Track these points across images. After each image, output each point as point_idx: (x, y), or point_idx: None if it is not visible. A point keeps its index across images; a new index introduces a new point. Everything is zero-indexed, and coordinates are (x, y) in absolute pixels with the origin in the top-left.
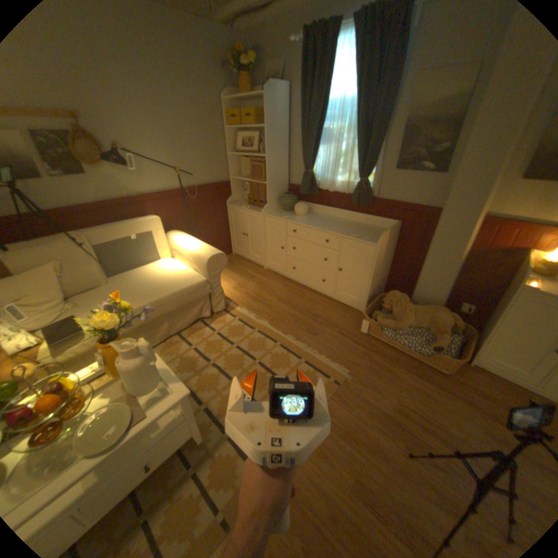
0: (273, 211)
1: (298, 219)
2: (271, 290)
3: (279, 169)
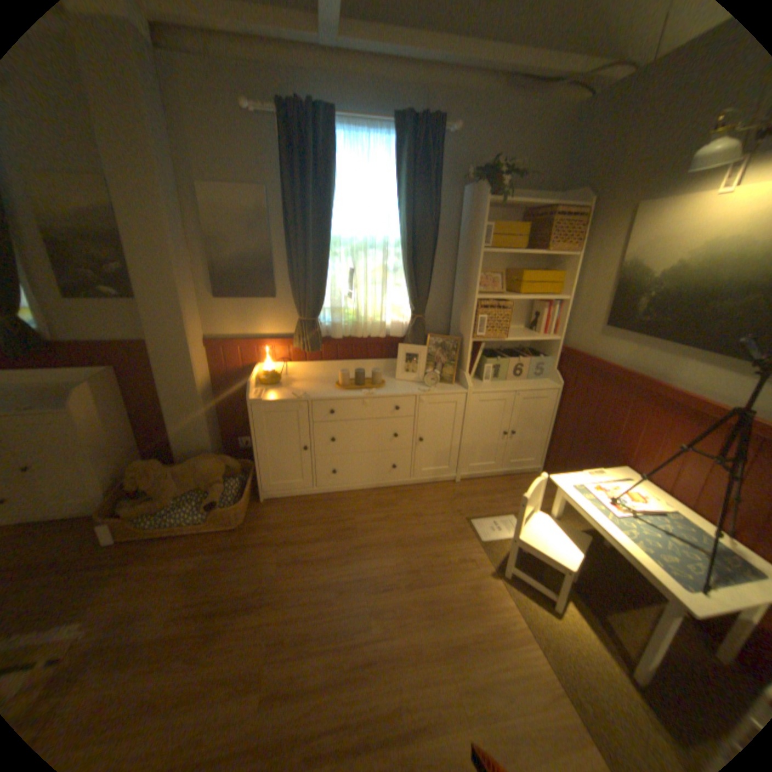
0: None
1: None
2: None
3: None
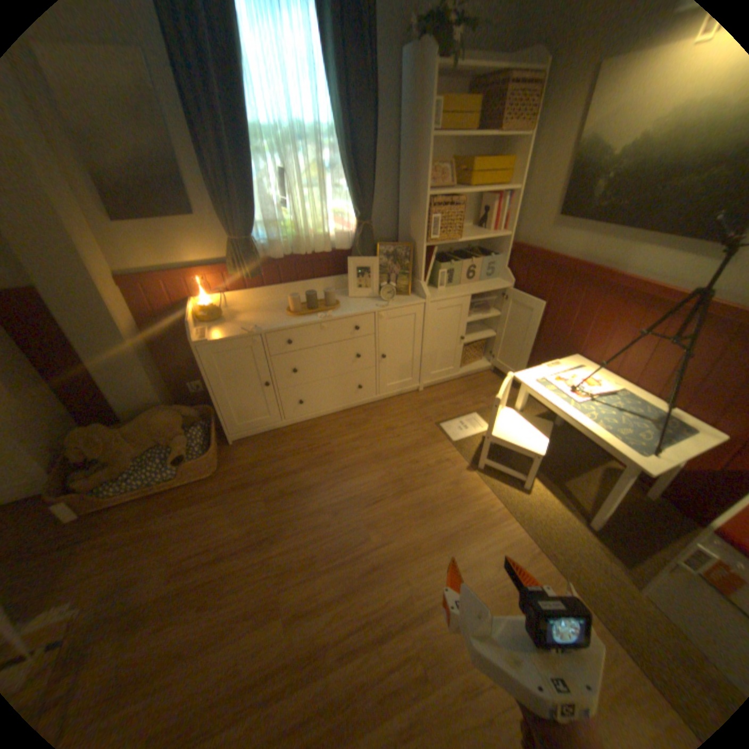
0: None
1: None
2: None
3: None
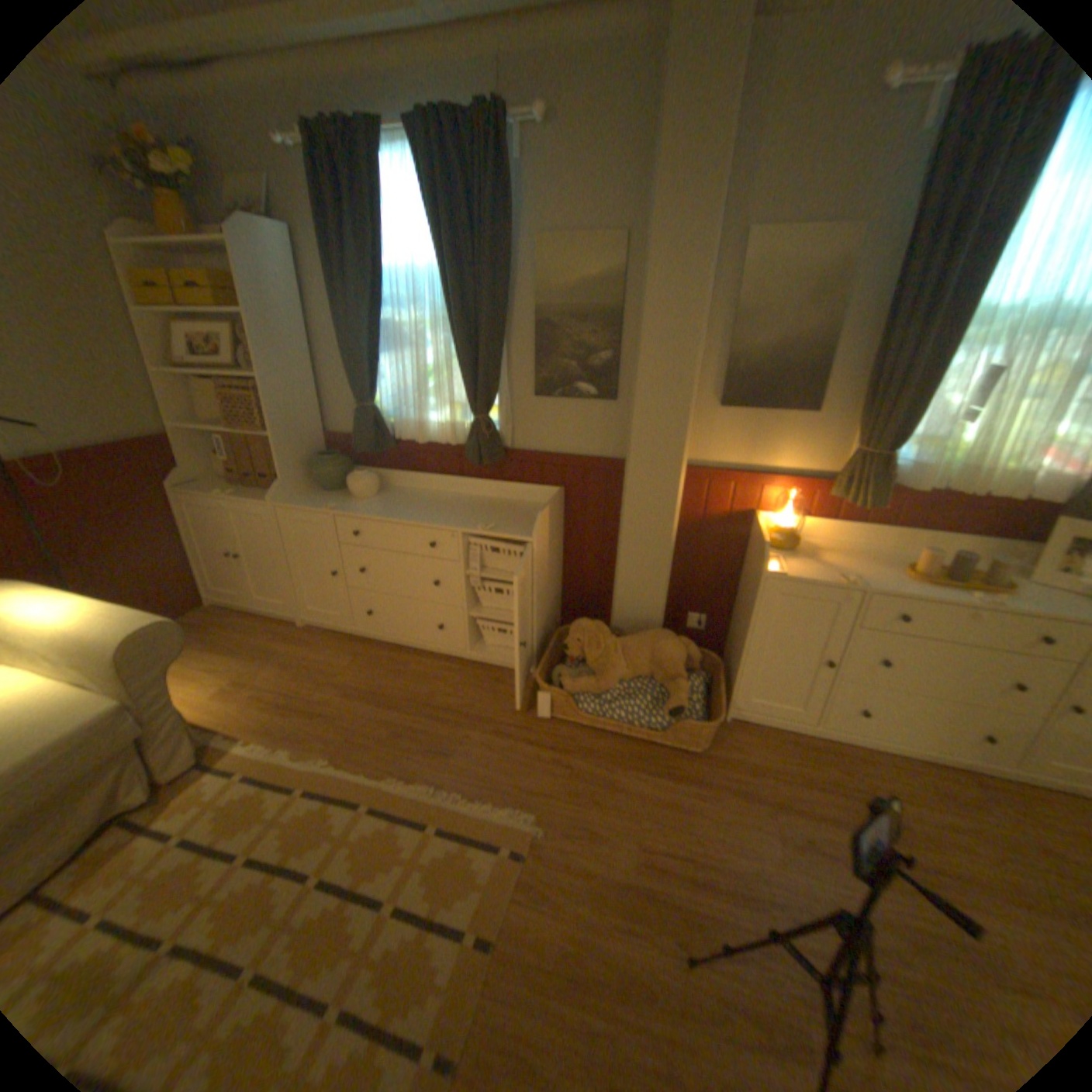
0: (298, 495)
1: (360, 506)
2: (324, 676)
3: (296, 404)
